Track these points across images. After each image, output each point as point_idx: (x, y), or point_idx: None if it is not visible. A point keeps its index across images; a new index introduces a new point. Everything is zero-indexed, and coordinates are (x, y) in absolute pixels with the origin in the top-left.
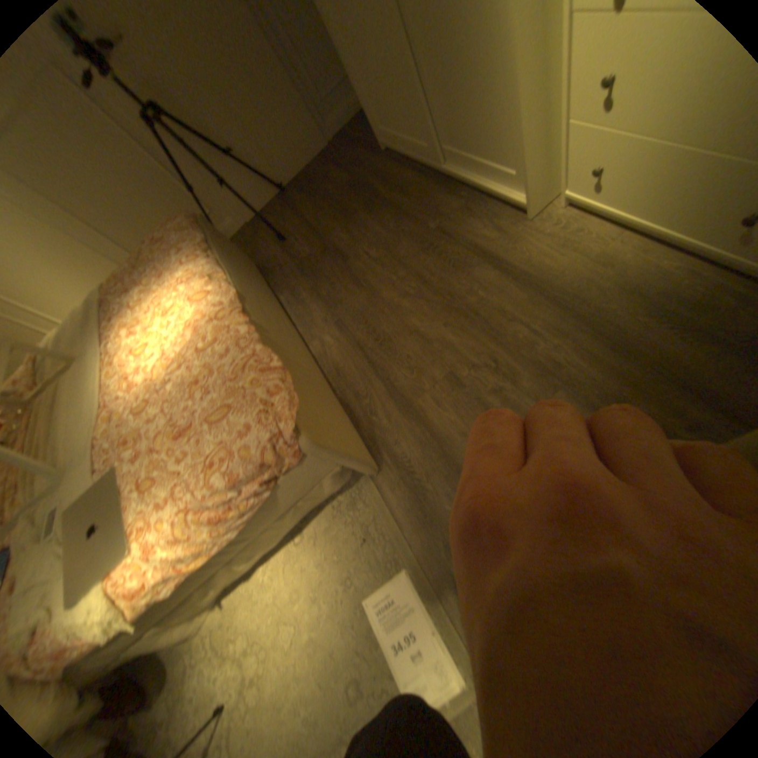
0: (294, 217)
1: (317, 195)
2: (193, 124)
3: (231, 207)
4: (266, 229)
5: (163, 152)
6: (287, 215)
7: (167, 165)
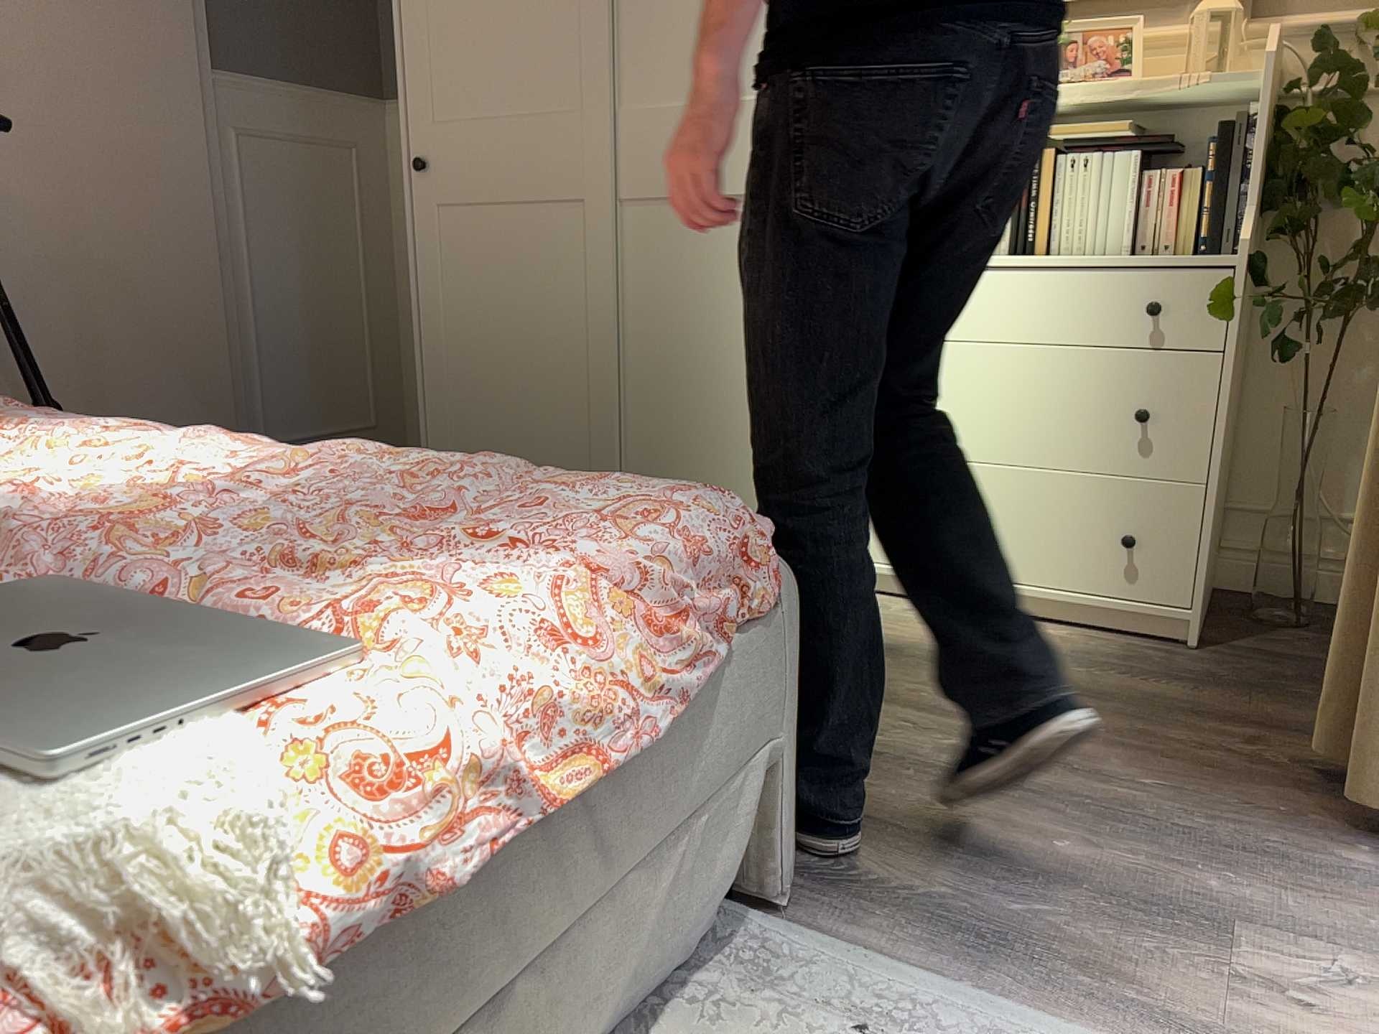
0: None
1: None
2: None
3: None
4: None
5: None
6: None
7: None
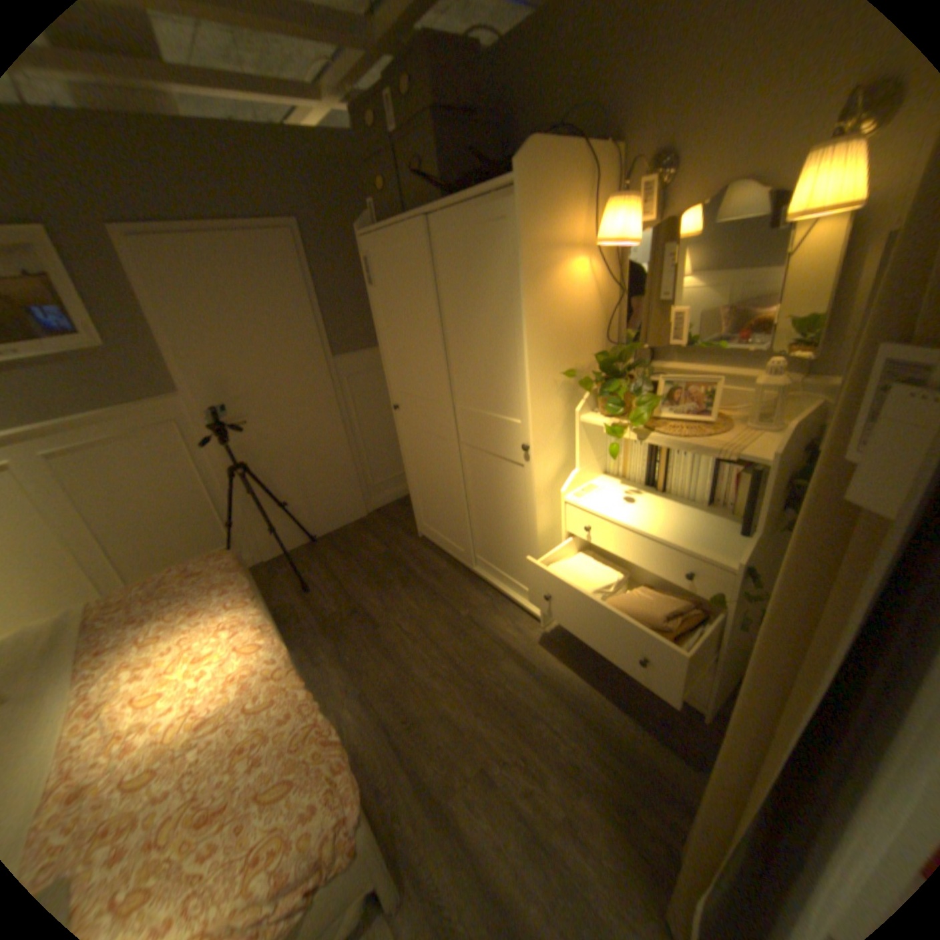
0: (321, 572)
1: (350, 557)
2: (261, 480)
3: (253, 547)
4: (284, 576)
5: (218, 493)
6: (312, 568)
7: (214, 502)
